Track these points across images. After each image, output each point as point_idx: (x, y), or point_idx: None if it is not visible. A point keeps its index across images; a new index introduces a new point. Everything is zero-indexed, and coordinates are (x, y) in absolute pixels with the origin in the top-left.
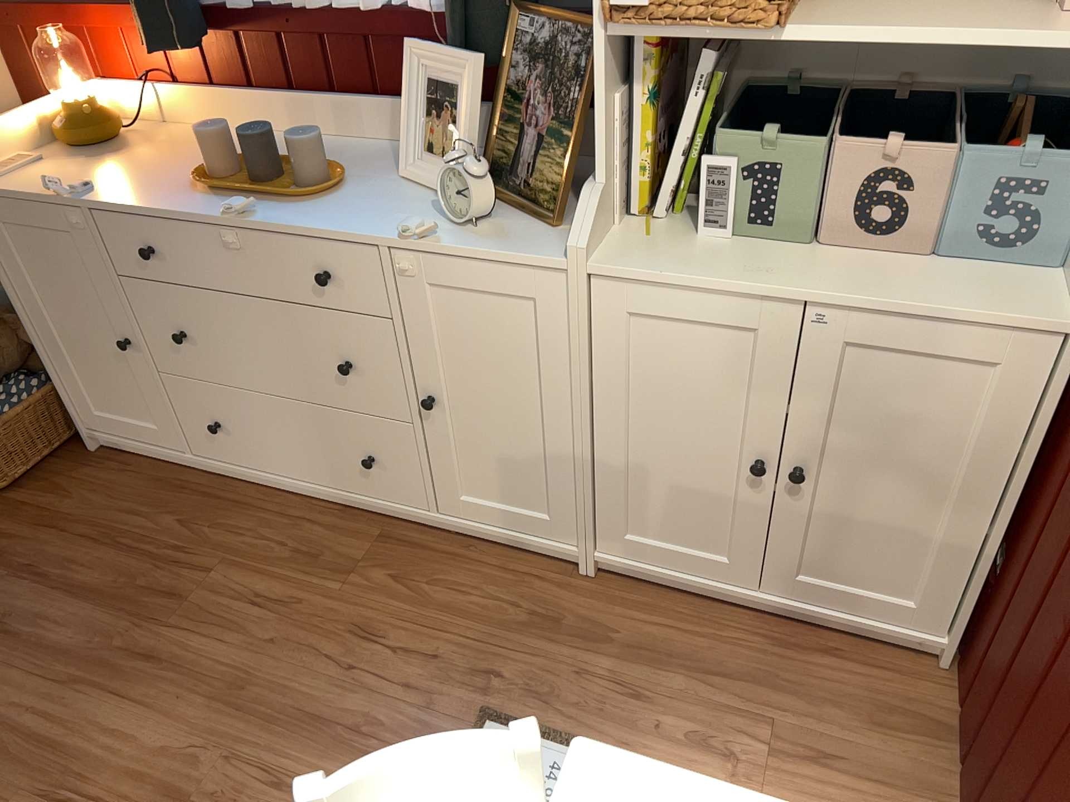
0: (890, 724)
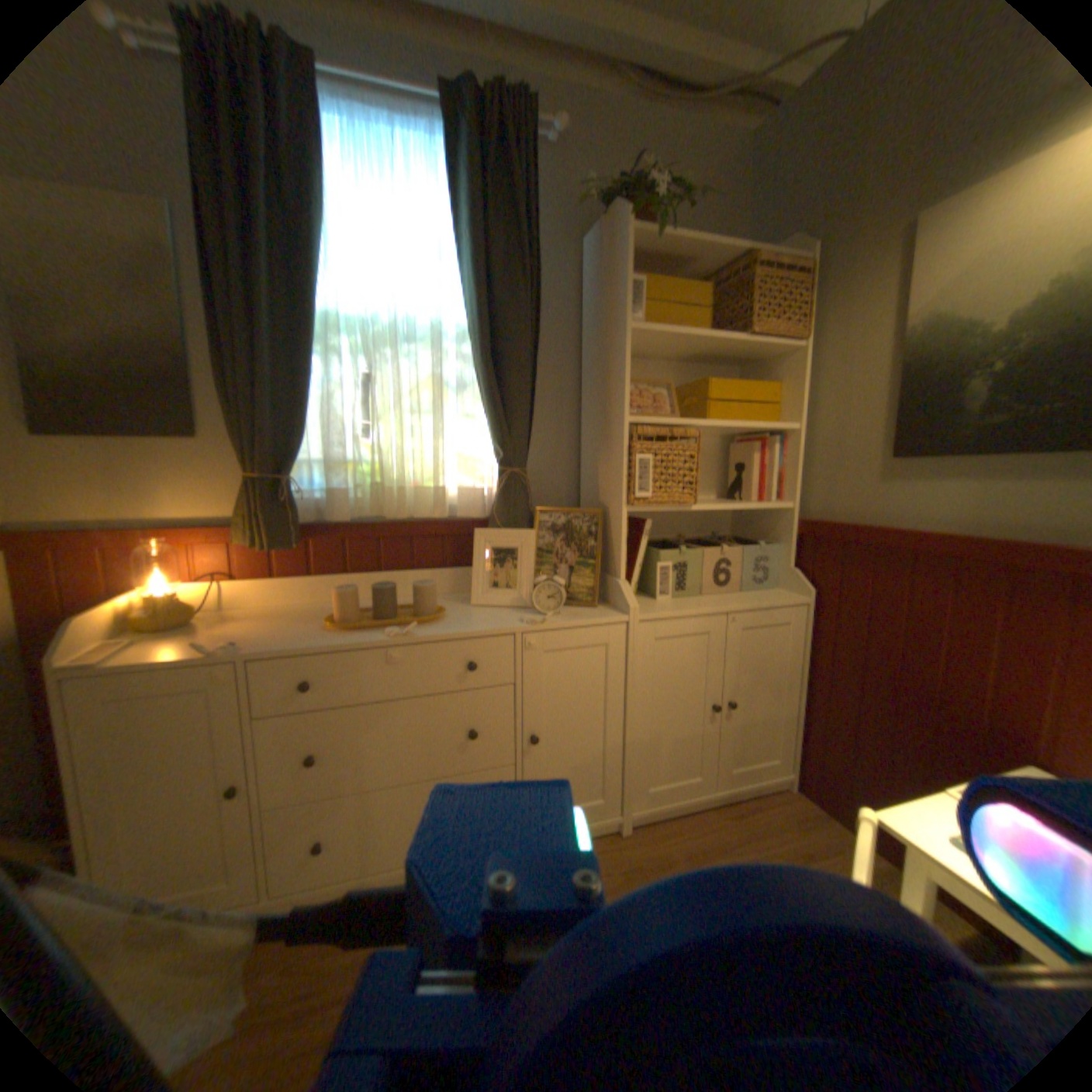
0: (816, 830)
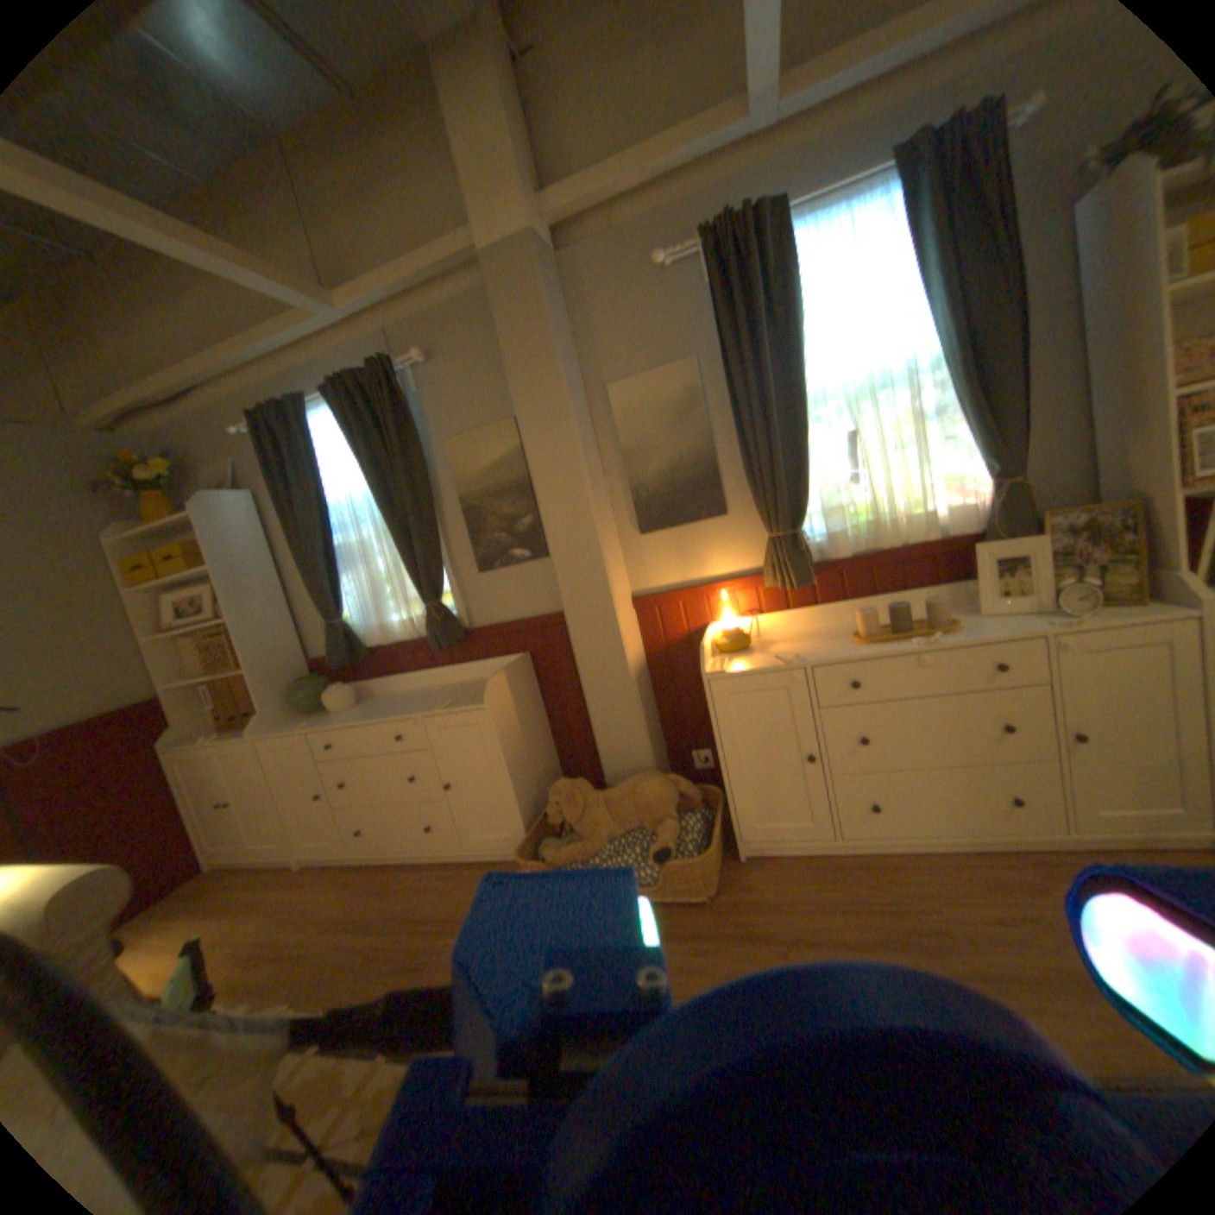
0: None
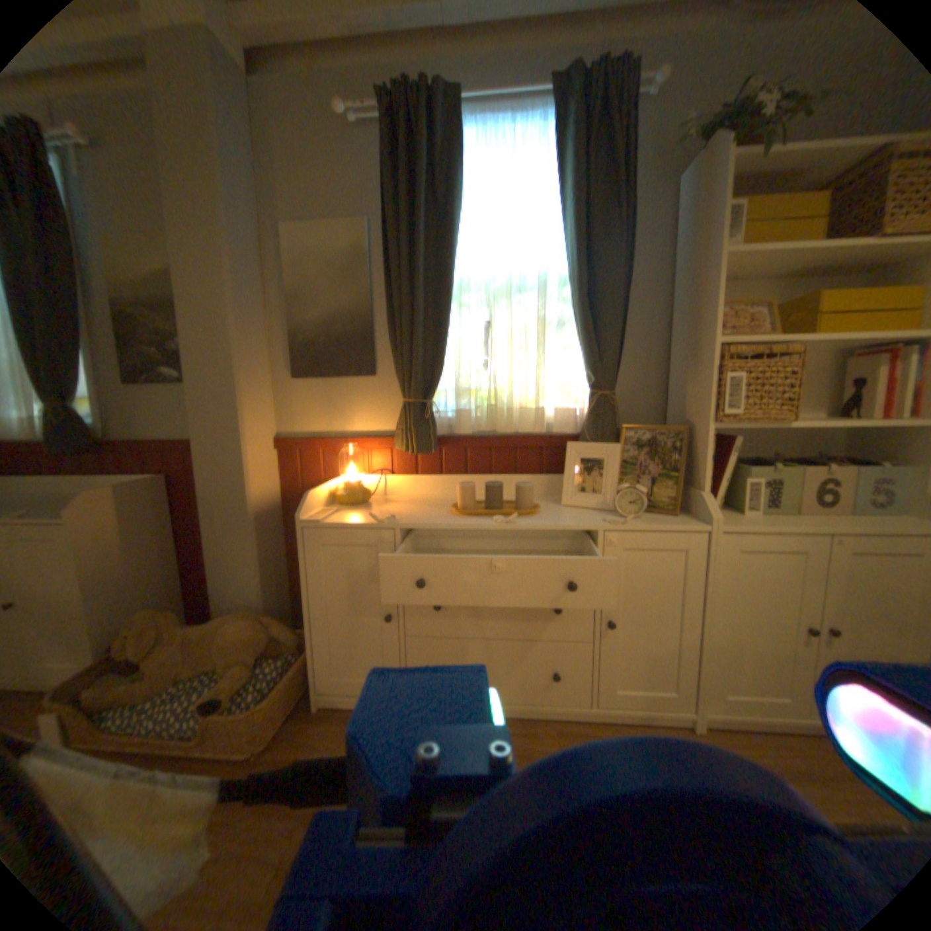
0: None
